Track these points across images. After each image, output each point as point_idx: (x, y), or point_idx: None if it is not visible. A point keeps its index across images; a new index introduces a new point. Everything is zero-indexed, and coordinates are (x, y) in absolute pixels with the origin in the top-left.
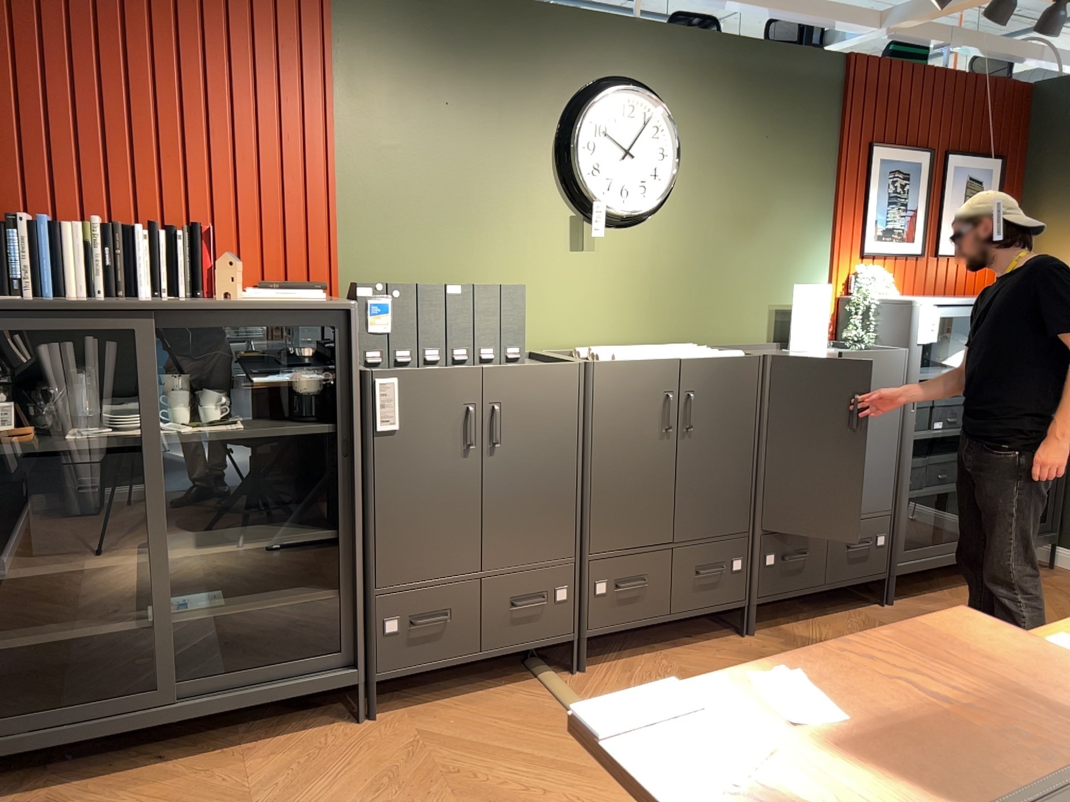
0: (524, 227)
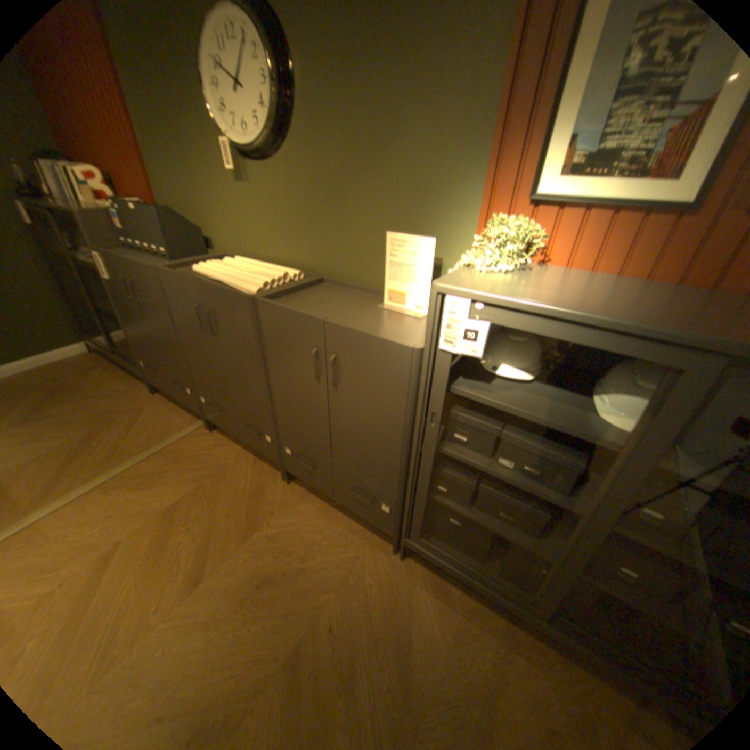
0: (208, 162)
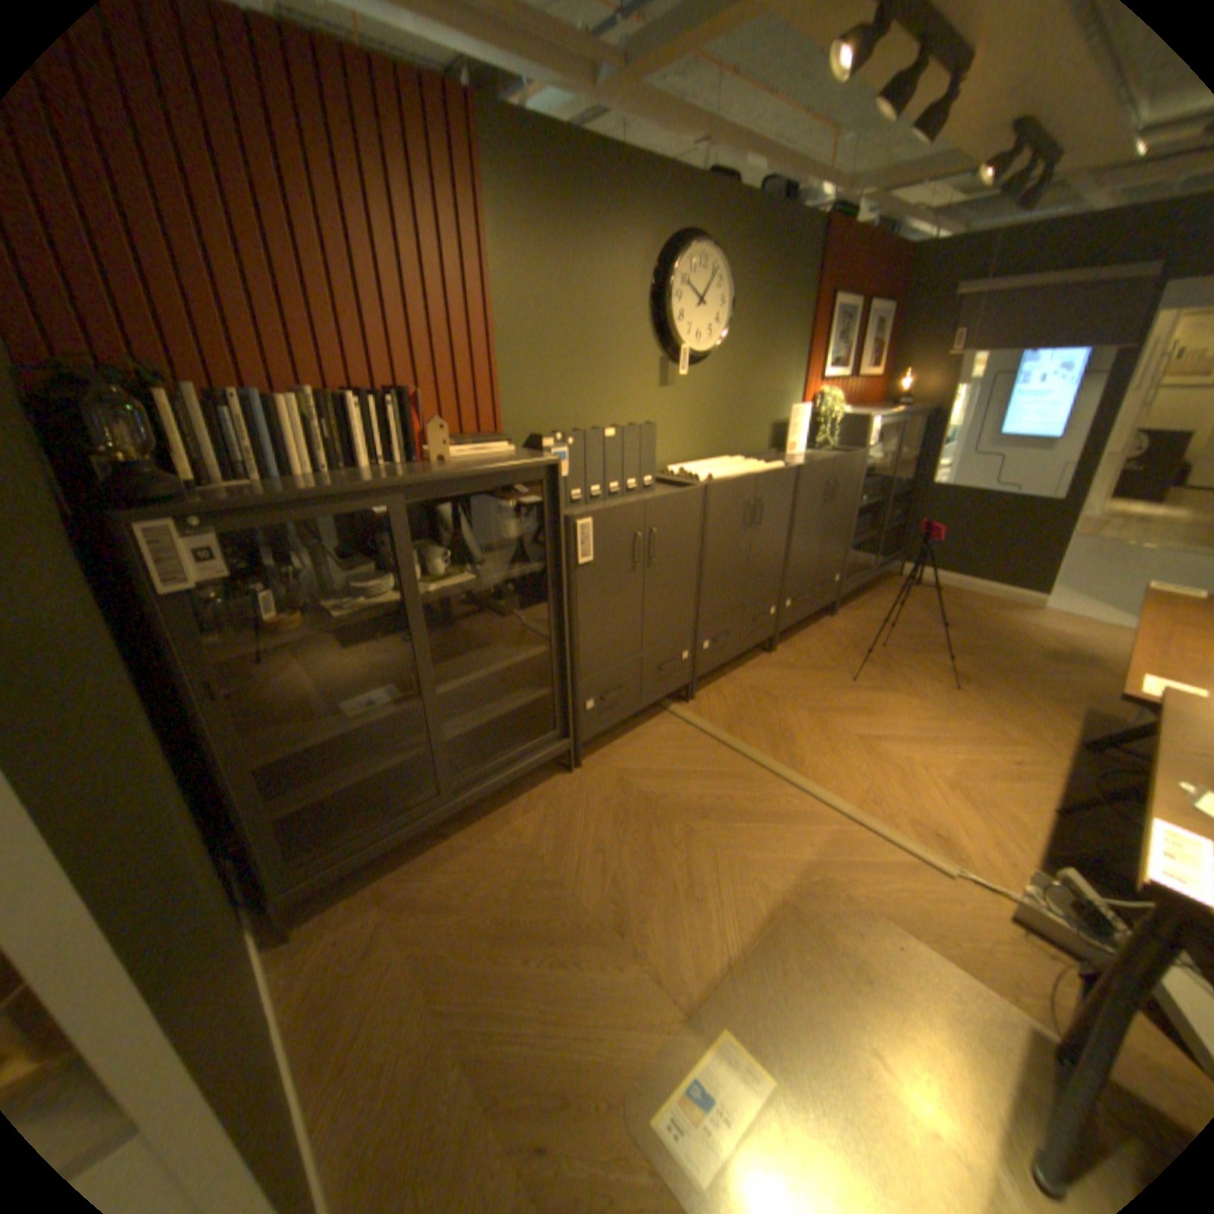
0: (630, 370)
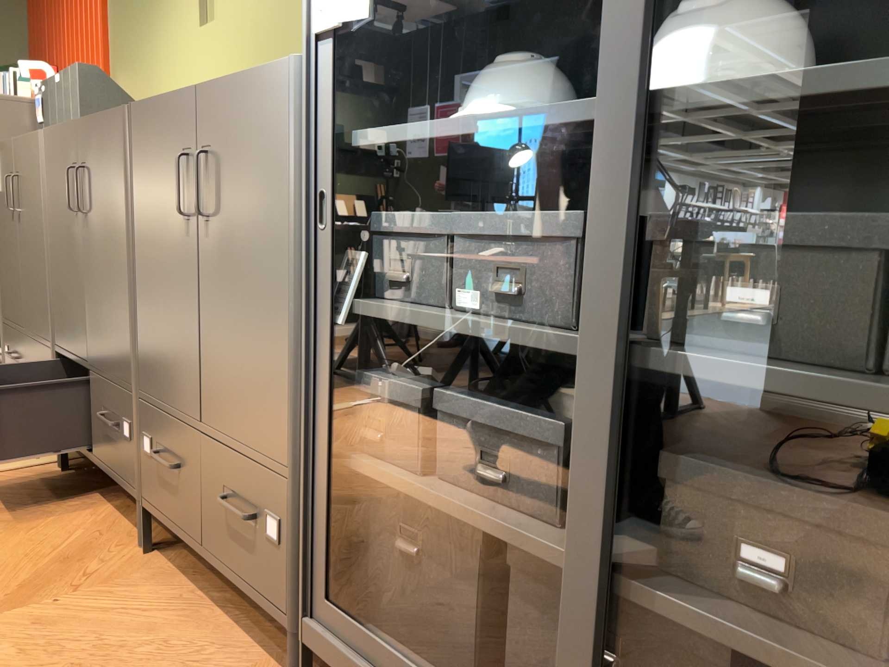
0: (175, 16)
